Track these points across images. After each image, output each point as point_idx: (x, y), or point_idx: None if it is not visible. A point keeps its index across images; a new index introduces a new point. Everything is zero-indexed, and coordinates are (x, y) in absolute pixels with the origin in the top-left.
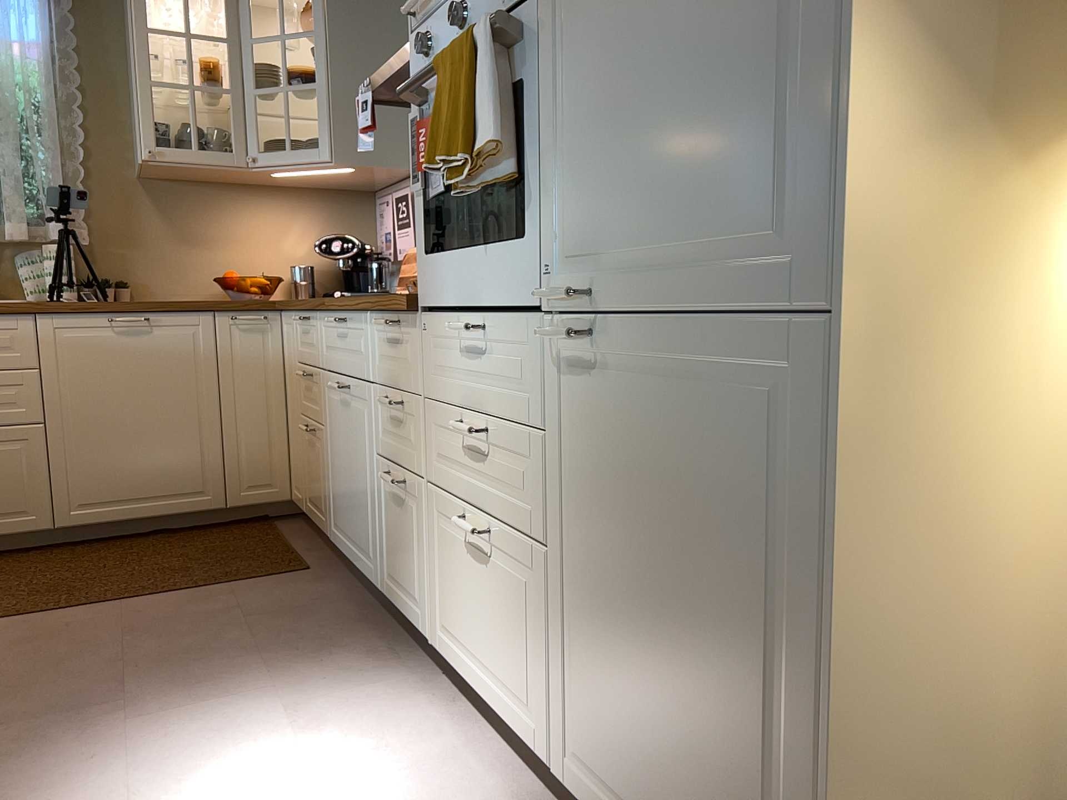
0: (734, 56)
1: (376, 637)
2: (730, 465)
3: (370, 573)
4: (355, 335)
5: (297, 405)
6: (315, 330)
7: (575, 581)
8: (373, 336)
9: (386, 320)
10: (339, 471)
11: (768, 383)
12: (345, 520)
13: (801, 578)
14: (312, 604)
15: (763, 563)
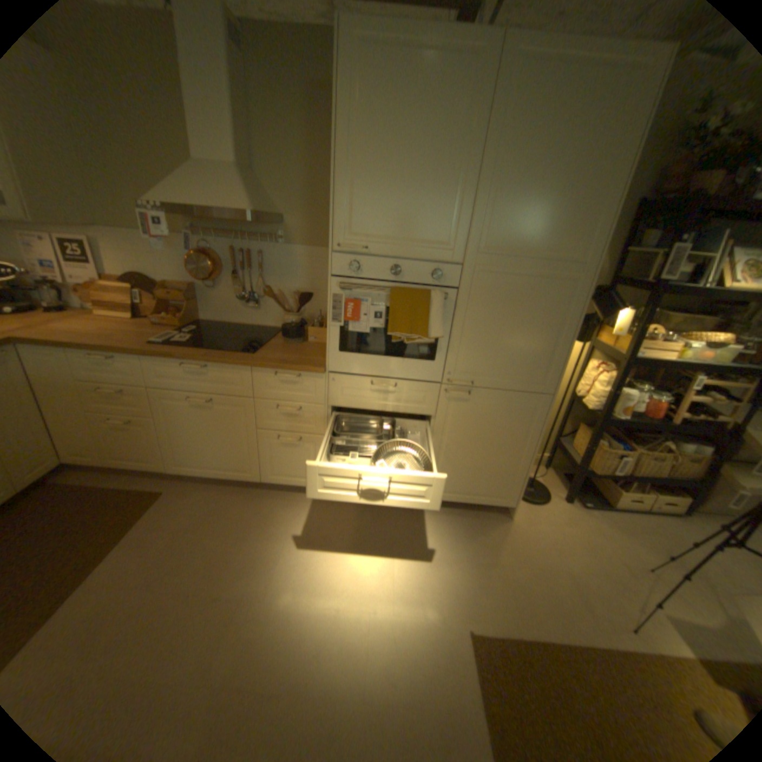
0: (536, 341)
1: (268, 499)
2: (513, 419)
3: (243, 477)
4: (223, 374)
5: (79, 407)
6: (129, 365)
7: (441, 450)
8: (252, 376)
9: (279, 372)
10: (188, 439)
11: (528, 404)
12: (200, 461)
13: (528, 436)
14: (207, 506)
15: (518, 435)
